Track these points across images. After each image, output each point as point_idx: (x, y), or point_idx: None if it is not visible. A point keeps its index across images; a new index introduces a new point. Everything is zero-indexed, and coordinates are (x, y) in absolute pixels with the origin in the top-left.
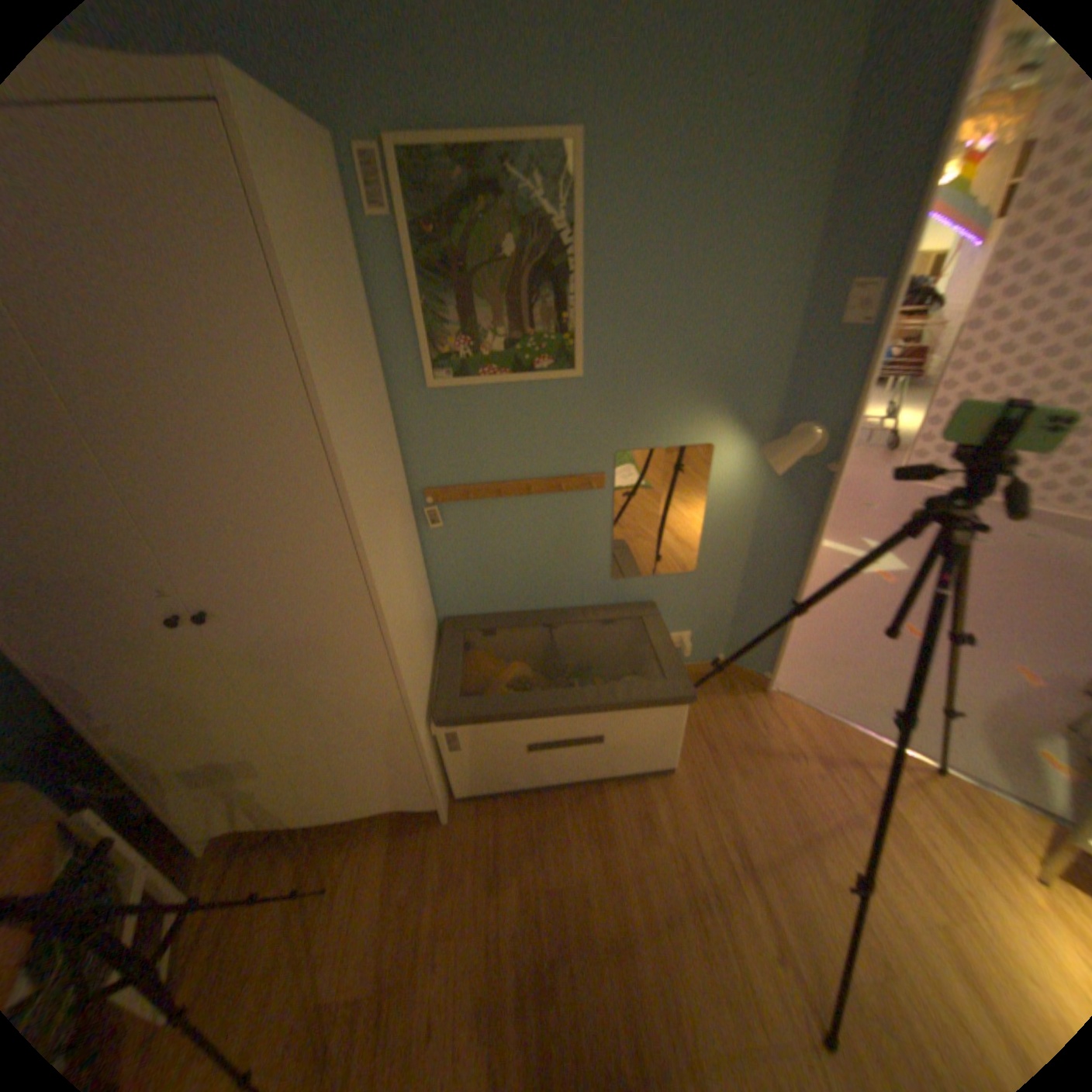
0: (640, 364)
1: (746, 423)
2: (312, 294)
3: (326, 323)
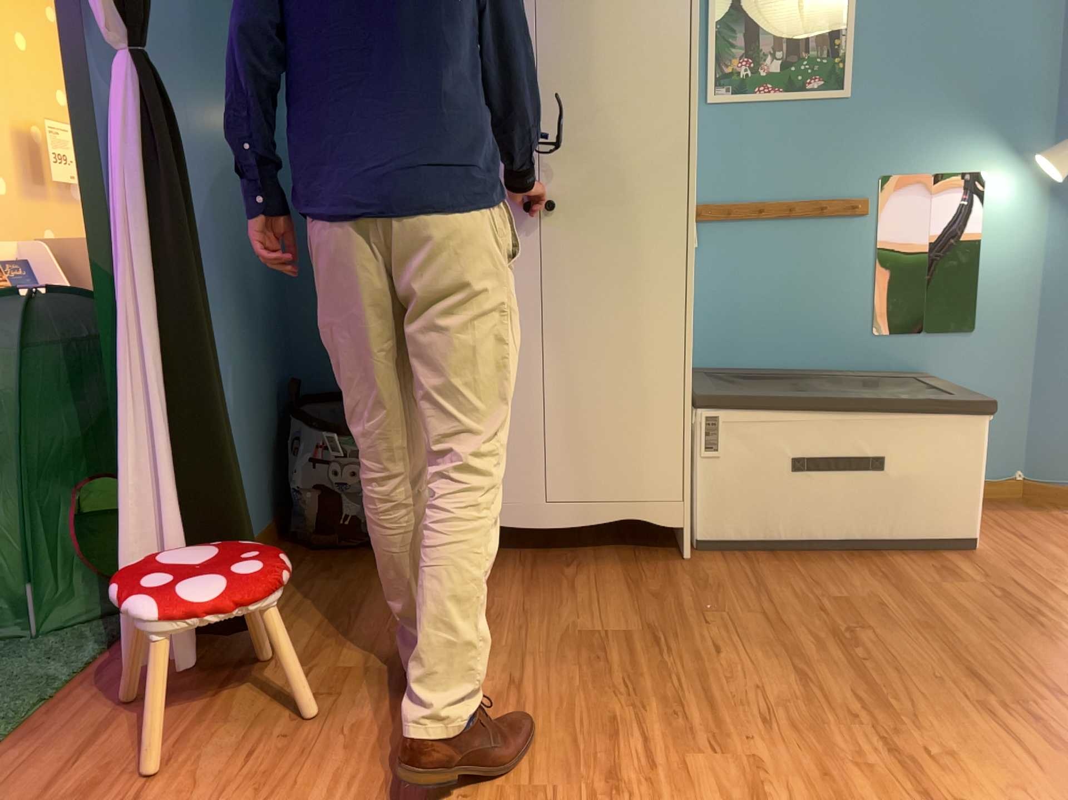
0: (907, 87)
1: (1020, 151)
2: None
3: None
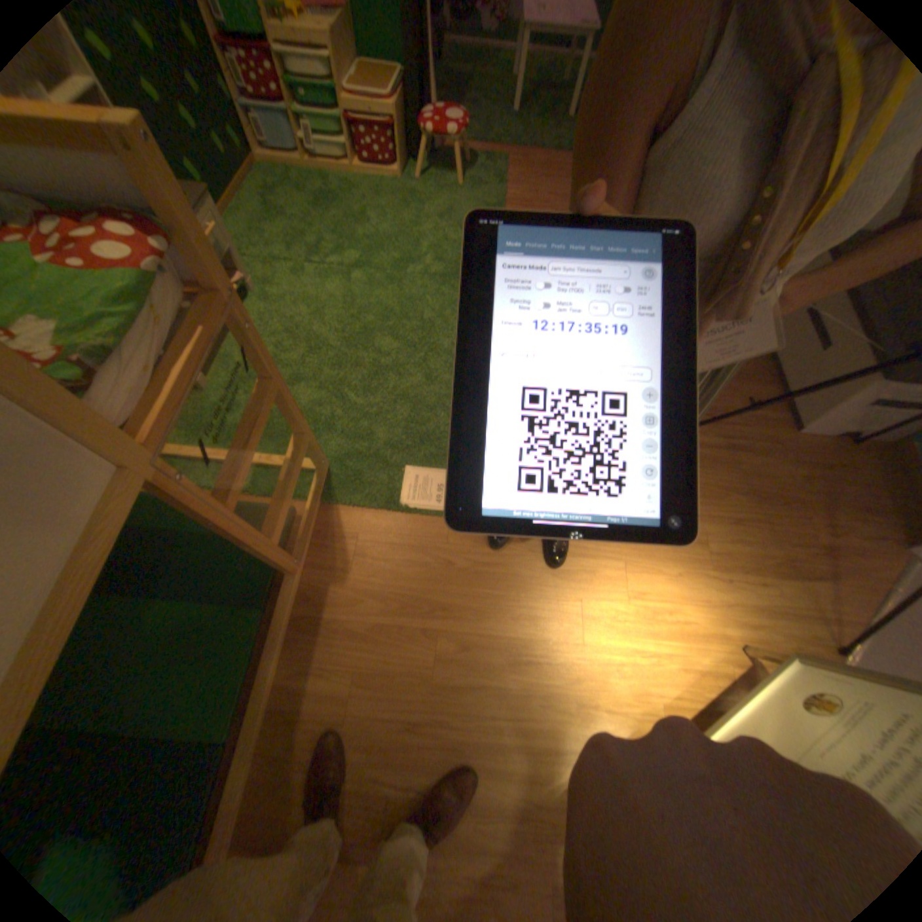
0: None
1: None
2: None
3: None
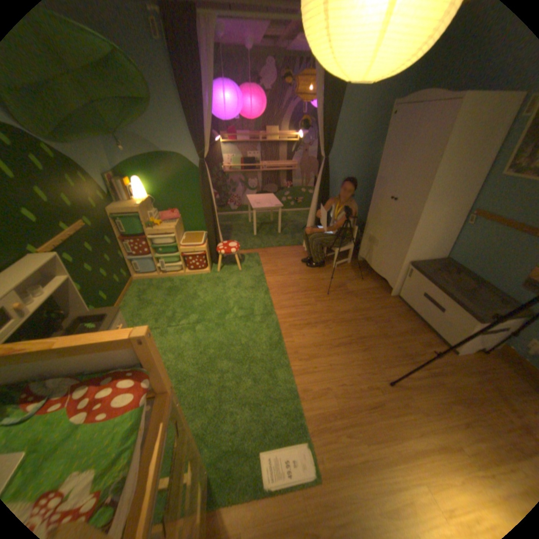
0: None
1: None
2: (460, 136)
3: (461, 143)
